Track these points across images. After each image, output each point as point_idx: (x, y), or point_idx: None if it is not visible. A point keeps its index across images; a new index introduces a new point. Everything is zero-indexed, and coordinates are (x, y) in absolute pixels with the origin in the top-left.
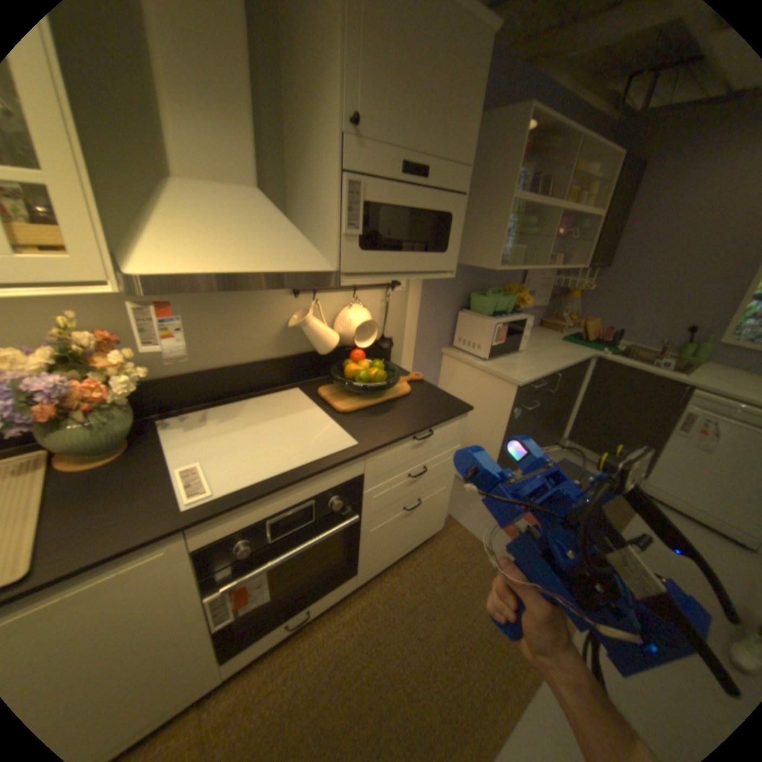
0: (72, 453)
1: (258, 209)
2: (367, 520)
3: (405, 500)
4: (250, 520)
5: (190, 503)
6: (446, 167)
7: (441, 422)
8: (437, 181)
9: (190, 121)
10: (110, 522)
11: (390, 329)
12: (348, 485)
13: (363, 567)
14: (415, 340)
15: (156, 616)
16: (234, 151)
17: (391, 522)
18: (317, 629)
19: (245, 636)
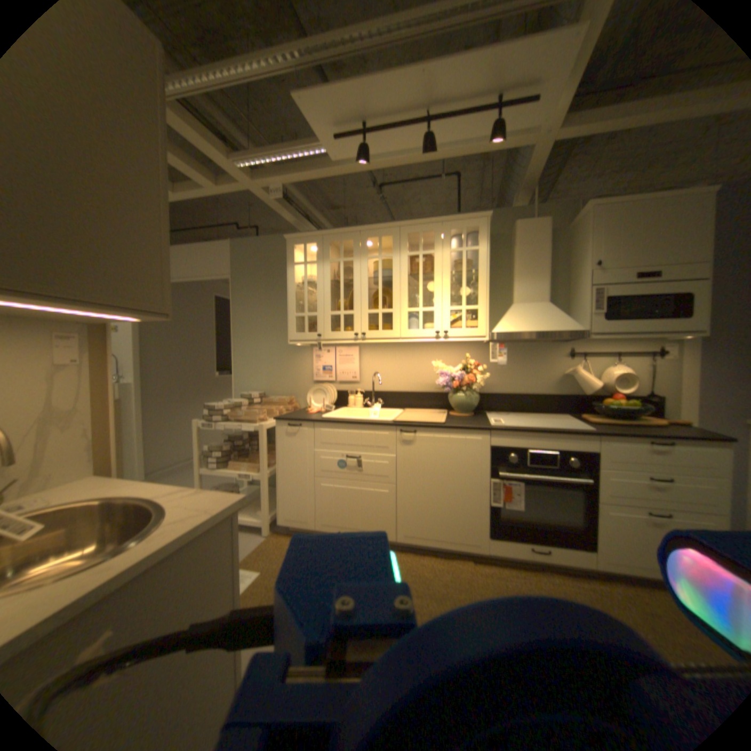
0: (456, 408)
1: (547, 310)
2: (605, 500)
3: (649, 504)
4: (520, 449)
5: (495, 424)
6: (677, 268)
7: (684, 438)
8: (670, 277)
9: (523, 284)
10: (466, 423)
11: (662, 389)
12: (585, 456)
13: (604, 550)
14: (698, 404)
15: (472, 472)
16: (539, 290)
17: (634, 519)
18: (557, 579)
19: (507, 530)
